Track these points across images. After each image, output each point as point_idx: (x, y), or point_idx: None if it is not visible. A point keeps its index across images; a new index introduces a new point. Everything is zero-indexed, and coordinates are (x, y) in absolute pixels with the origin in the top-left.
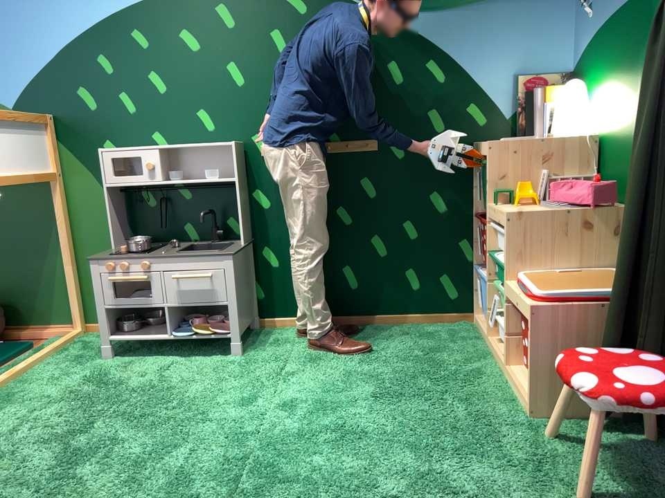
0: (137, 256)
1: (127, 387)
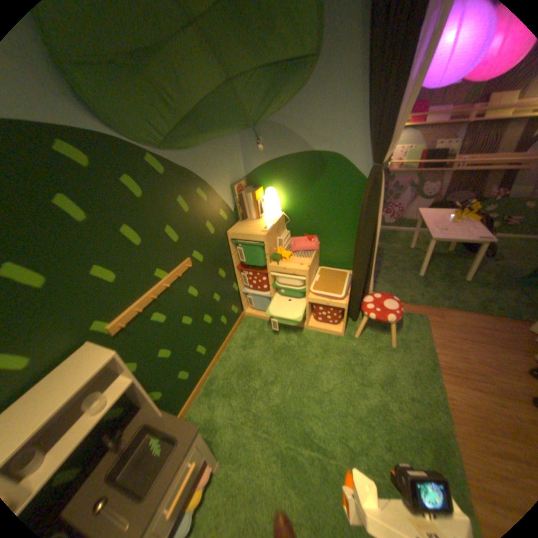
0: None
1: None
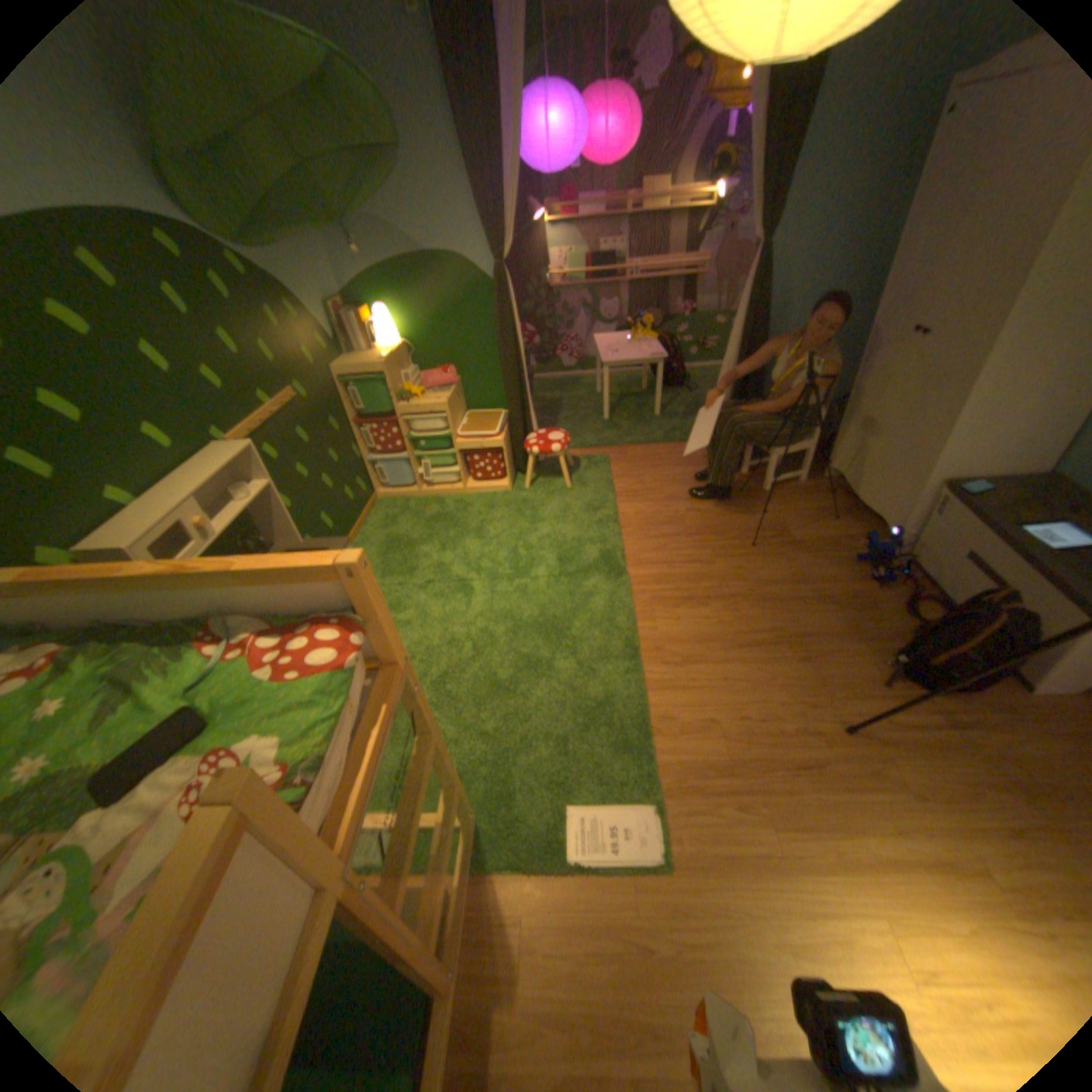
0: None
1: None
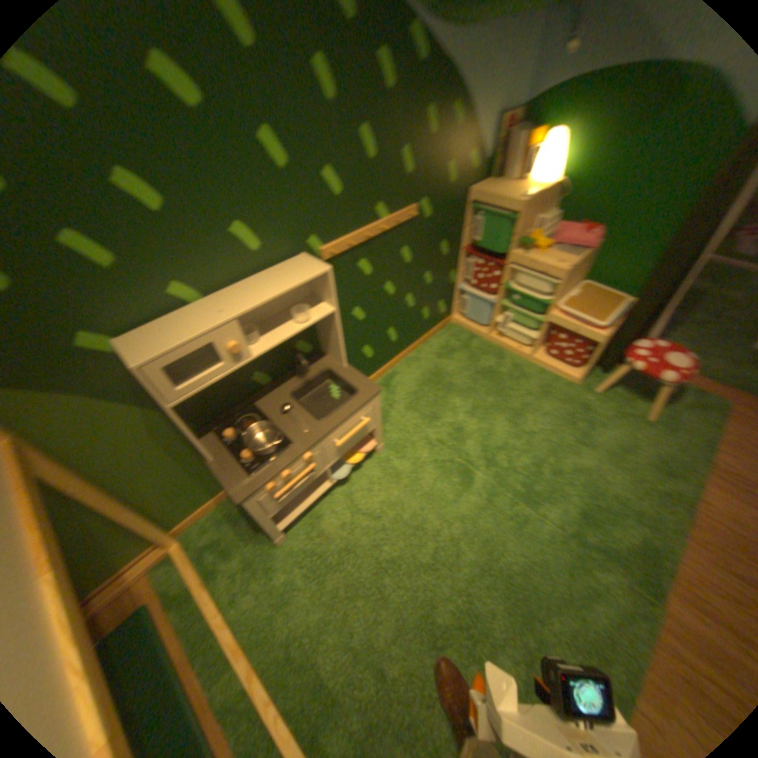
0: (298, 456)
1: (364, 547)
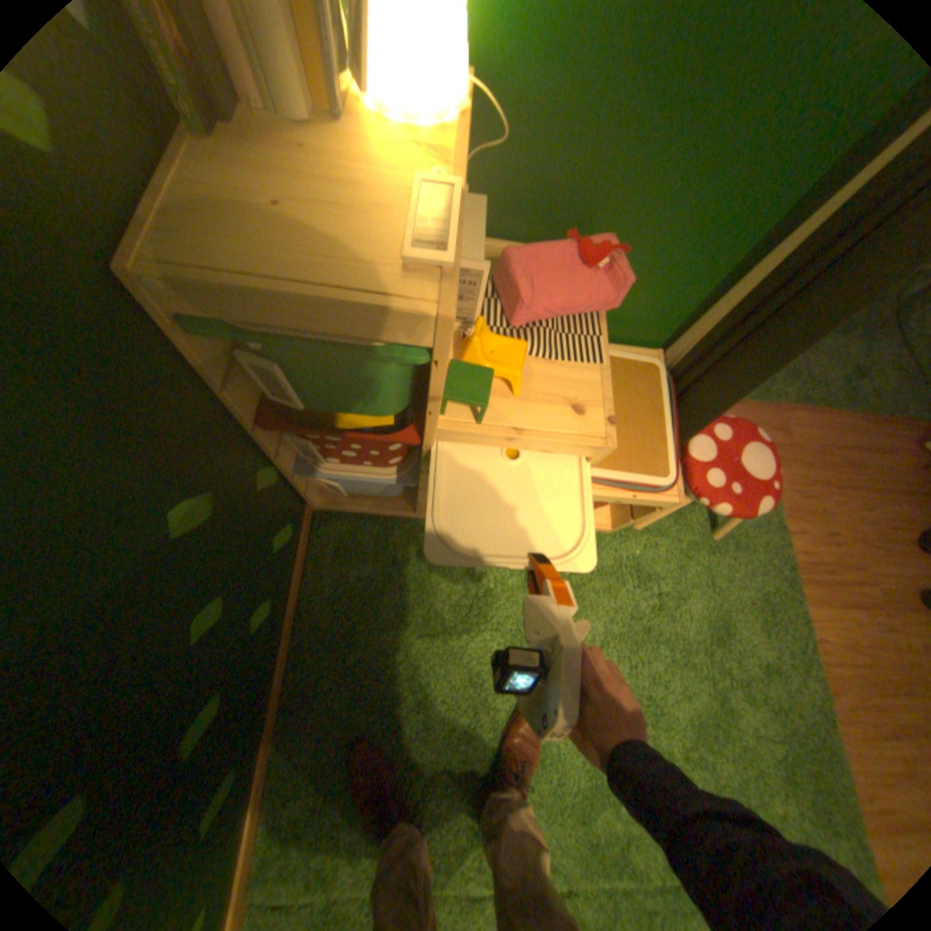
0: None
1: None
